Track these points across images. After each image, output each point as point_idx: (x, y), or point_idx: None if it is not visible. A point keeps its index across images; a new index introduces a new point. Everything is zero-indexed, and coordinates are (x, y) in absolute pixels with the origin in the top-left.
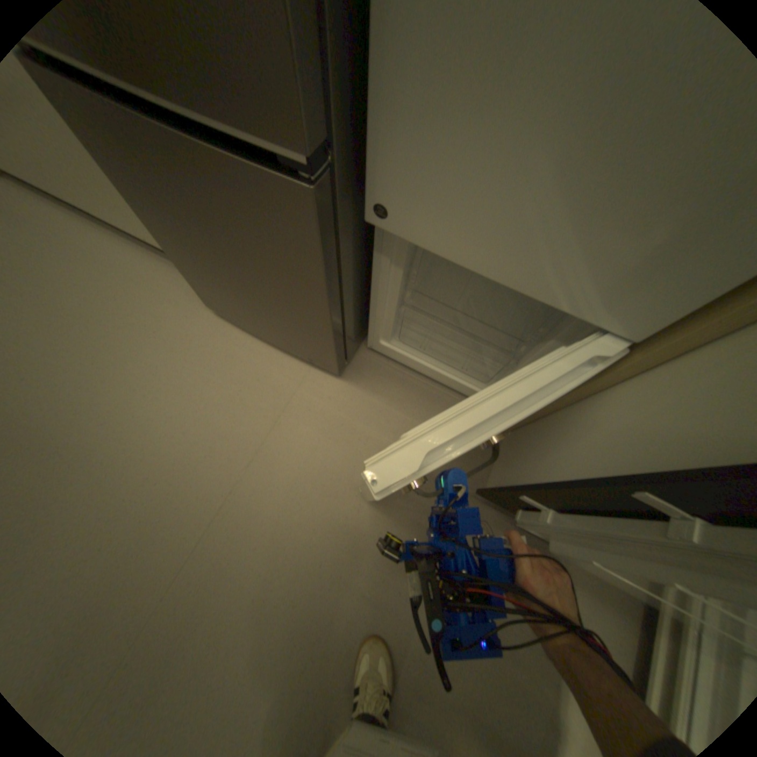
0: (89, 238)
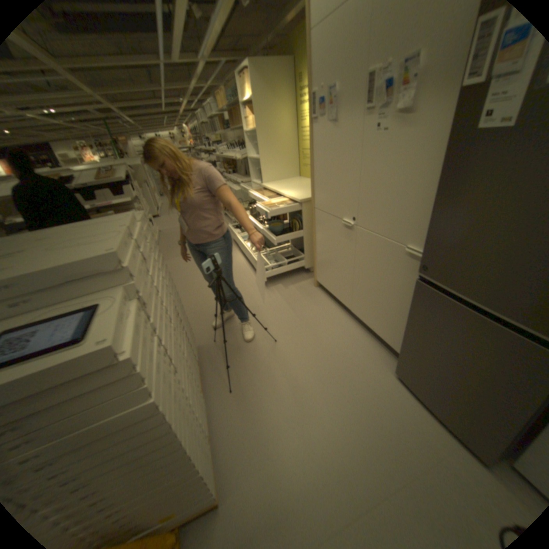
0: (342, 319)
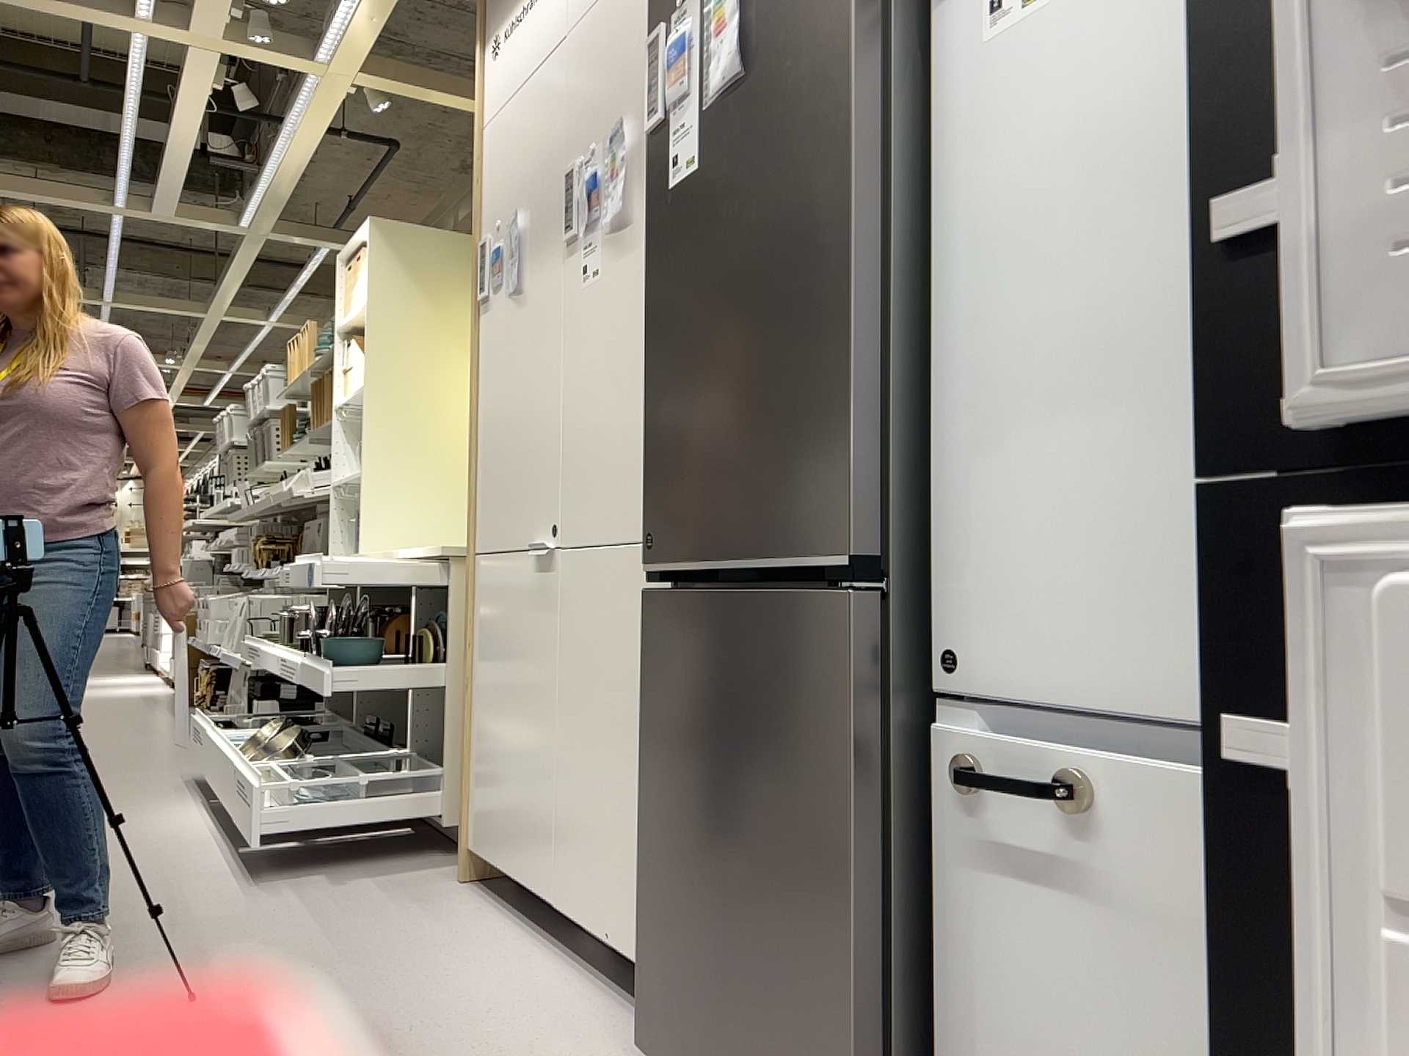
0: (521, 952)
